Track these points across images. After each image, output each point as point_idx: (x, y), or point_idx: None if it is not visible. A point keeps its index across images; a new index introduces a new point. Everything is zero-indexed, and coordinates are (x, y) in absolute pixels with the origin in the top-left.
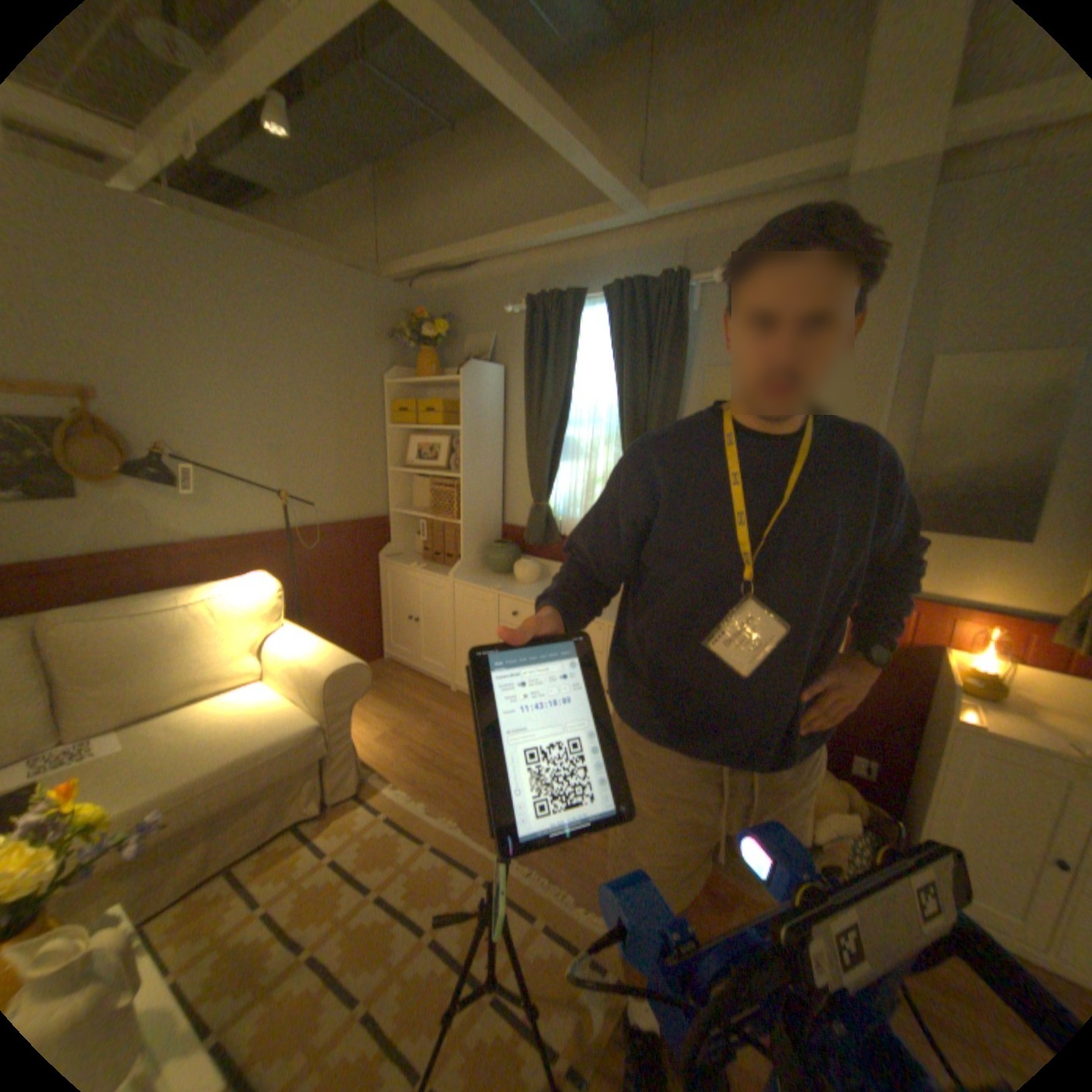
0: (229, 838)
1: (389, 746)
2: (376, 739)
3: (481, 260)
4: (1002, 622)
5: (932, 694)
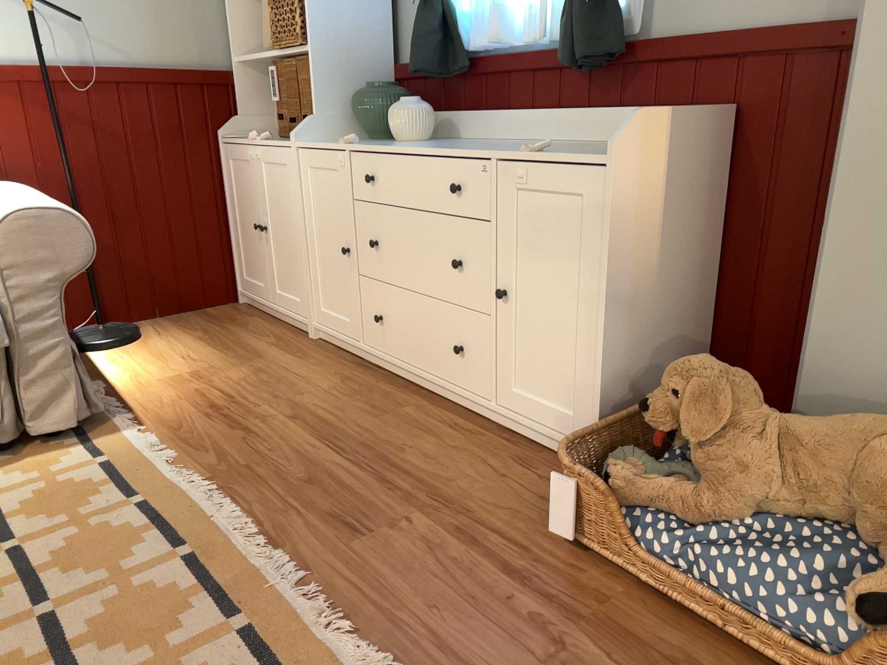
0: None
1: (176, 386)
2: (165, 378)
3: None
4: None
5: None
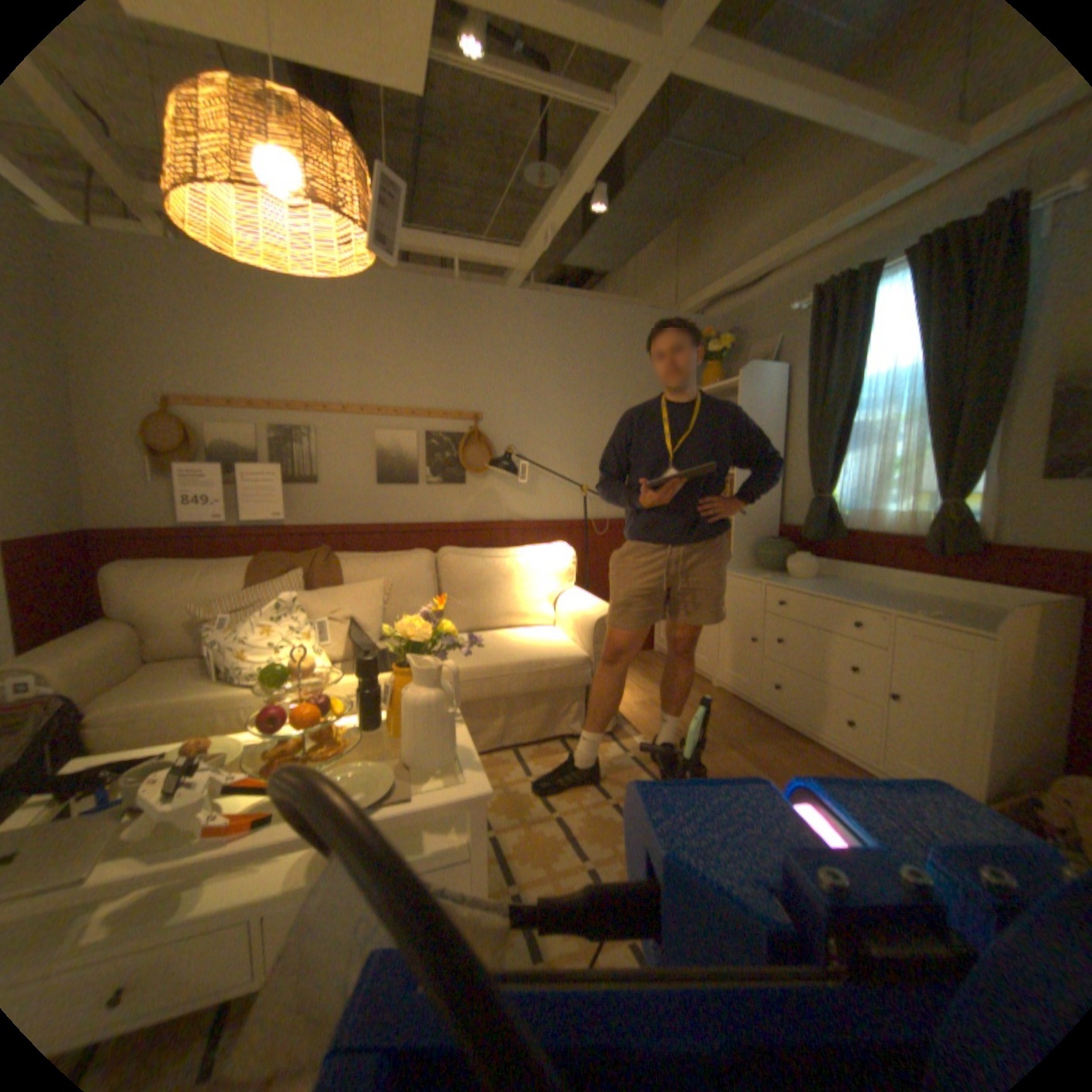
0: (519, 721)
1: (646, 710)
2: (636, 703)
3: (772, 271)
4: None
5: None
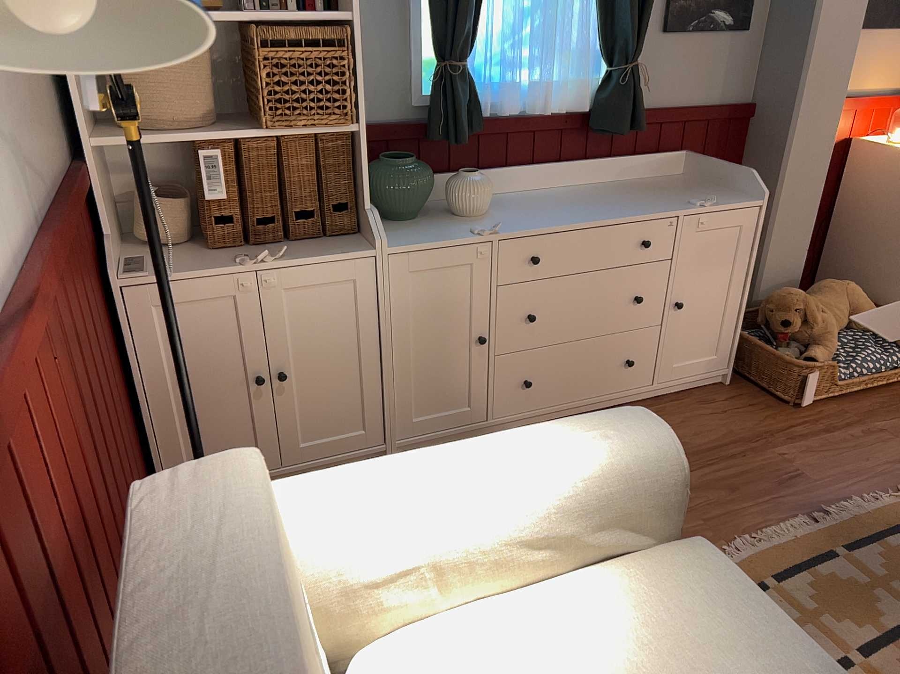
0: None
1: None
2: None
3: None
4: (886, 102)
5: (838, 185)
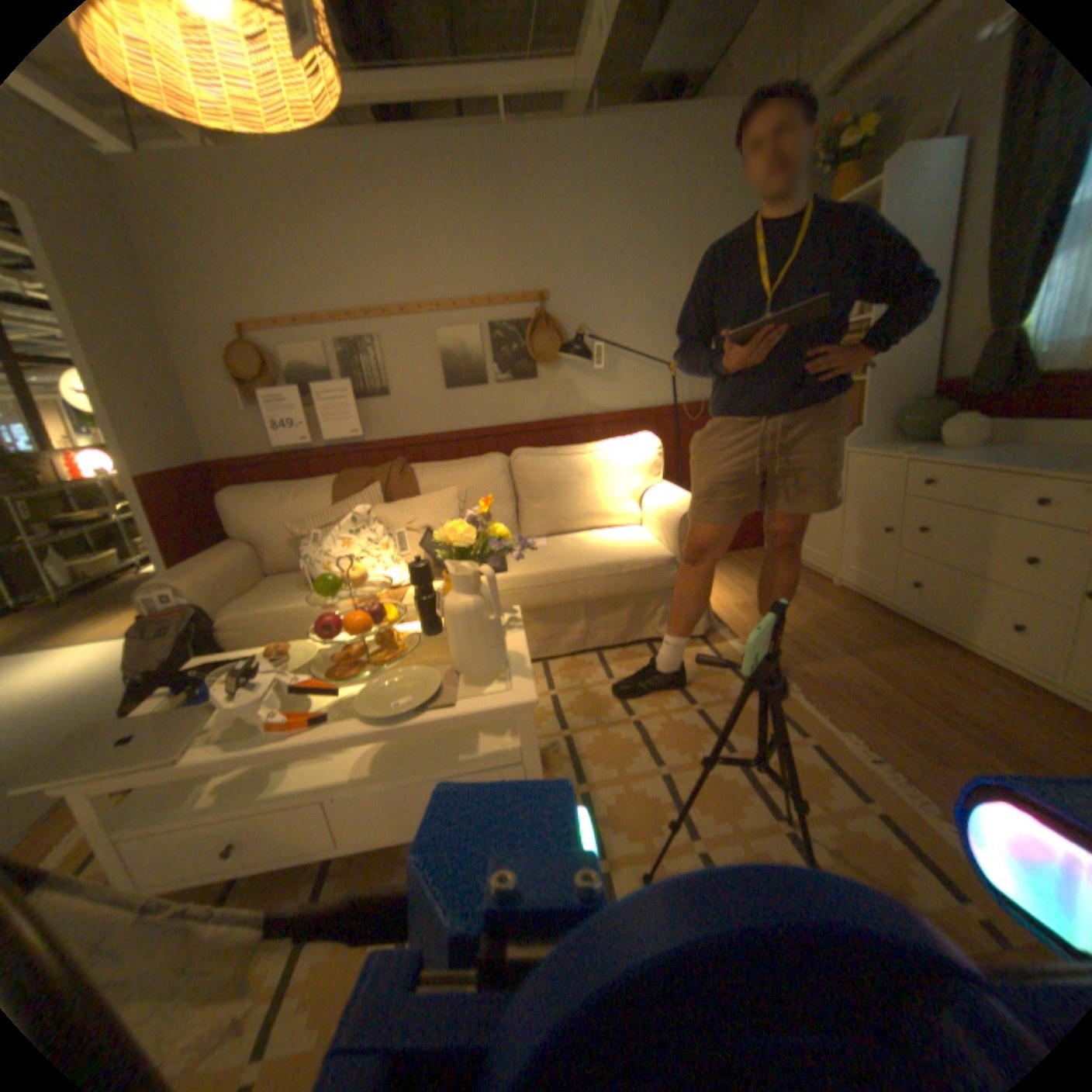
0: (601, 624)
1: (748, 612)
2: (738, 604)
3: None
4: None
5: None
